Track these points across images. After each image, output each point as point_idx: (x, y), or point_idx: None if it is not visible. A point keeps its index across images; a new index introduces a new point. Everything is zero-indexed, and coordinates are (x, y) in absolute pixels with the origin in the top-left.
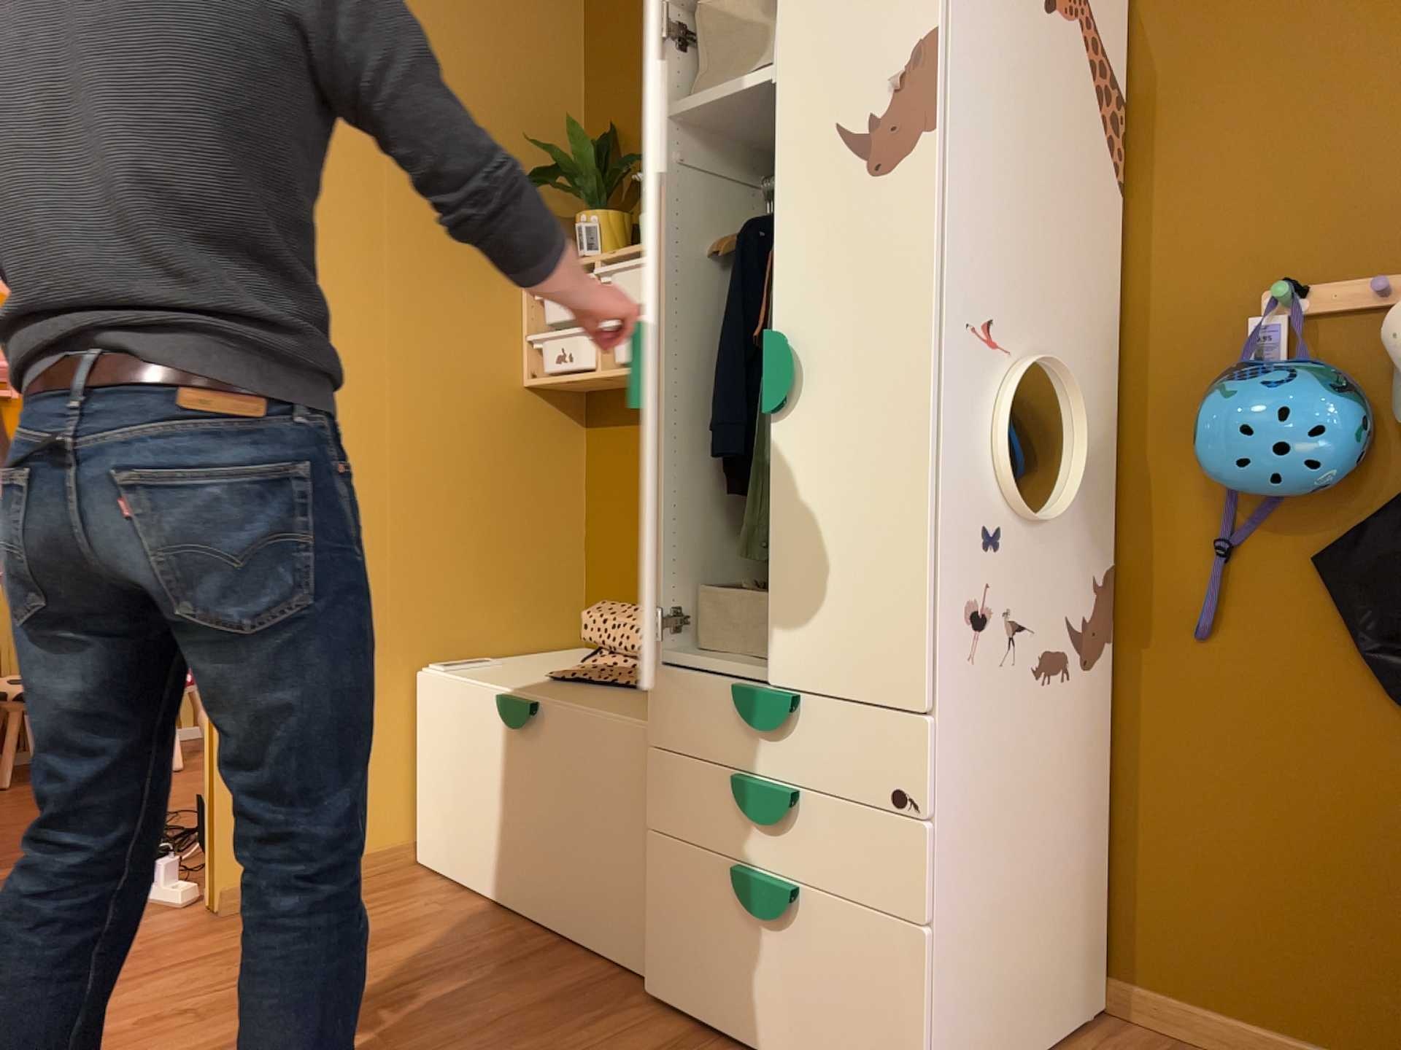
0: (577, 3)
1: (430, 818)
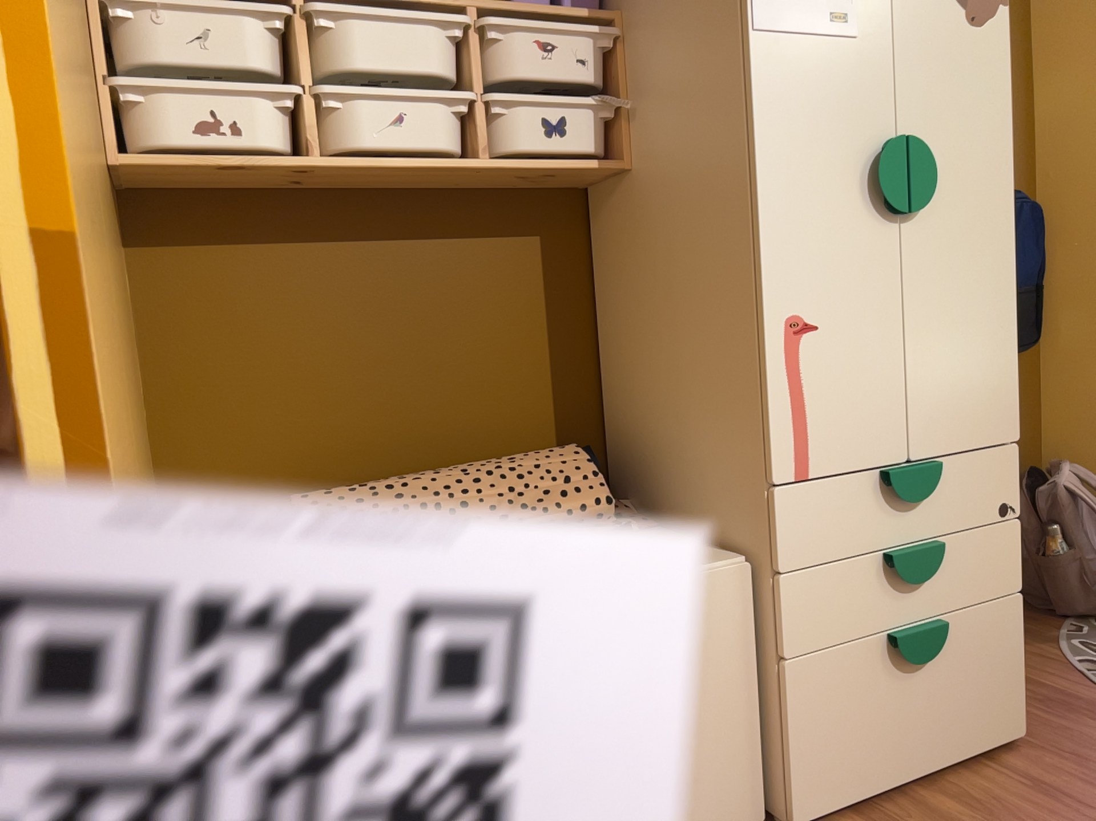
0: None
1: None
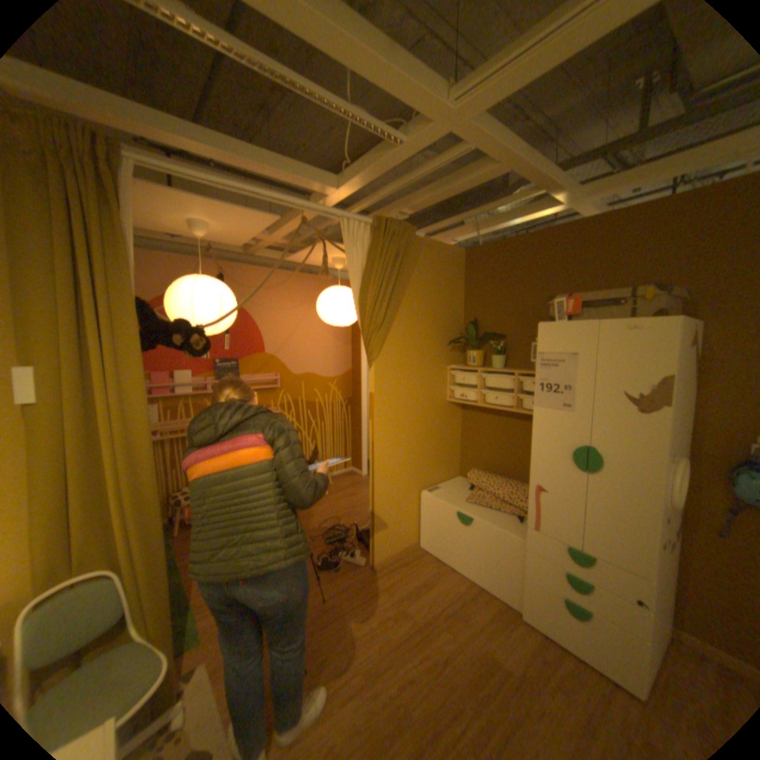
0: (462, 276)
1: (426, 537)
